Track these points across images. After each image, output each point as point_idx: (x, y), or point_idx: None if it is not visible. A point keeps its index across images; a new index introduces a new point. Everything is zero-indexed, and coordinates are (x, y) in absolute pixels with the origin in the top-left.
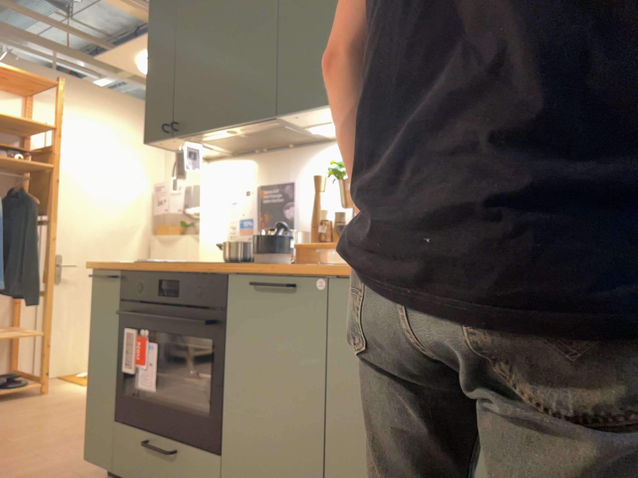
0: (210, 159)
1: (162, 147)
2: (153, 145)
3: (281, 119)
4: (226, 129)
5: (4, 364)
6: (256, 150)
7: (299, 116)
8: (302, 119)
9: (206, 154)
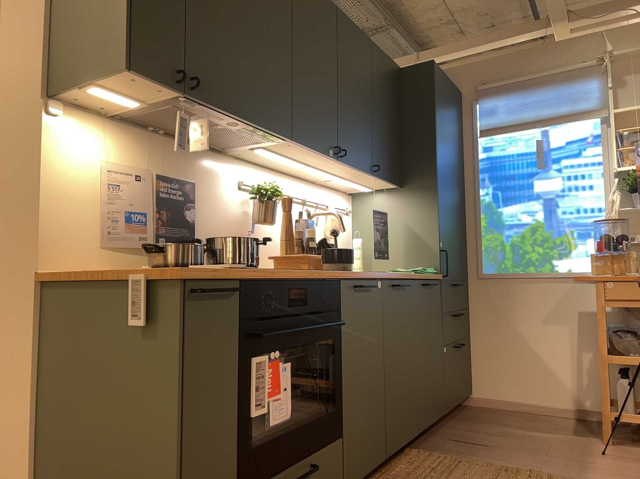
0: (61, 101)
1: (116, 79)
2: (124, 74)
3: (279, 139)
4: (243, 121)
5: None
6: (153, 128)
7: (292, 144)
8: (285, 145)
9: (84, 98)
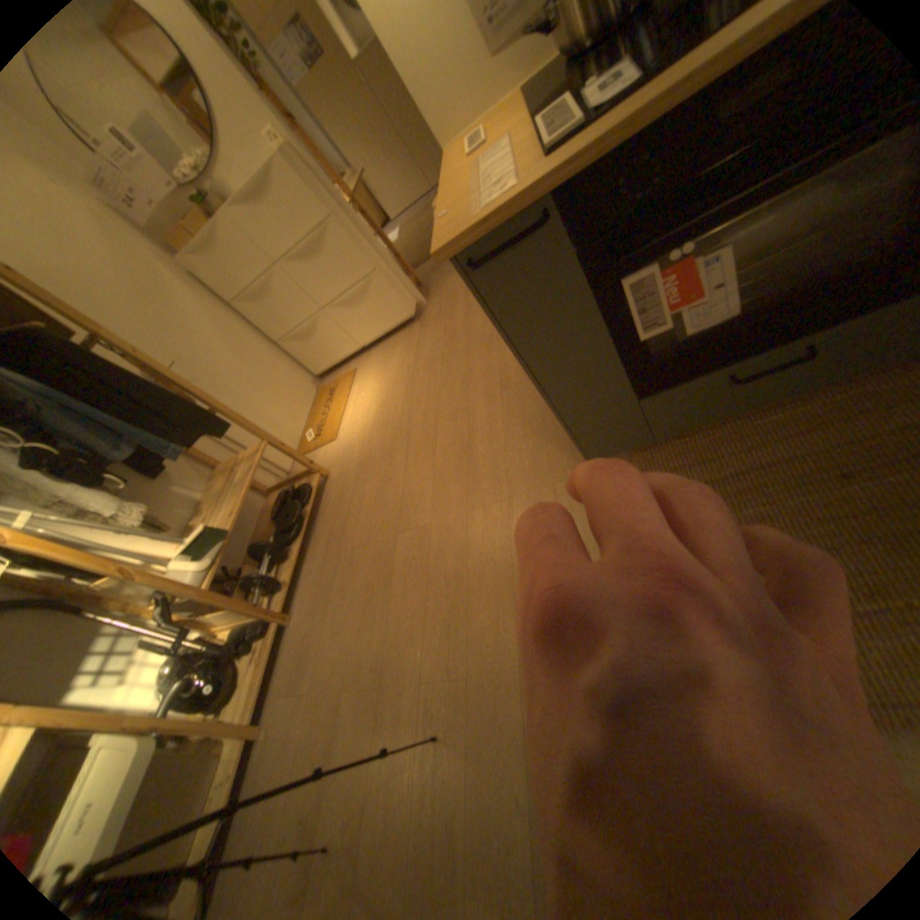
0: None
1: None
2: None
3: None
4: None
5: (254, 493)
6: None
7: None
8: None
9: None
